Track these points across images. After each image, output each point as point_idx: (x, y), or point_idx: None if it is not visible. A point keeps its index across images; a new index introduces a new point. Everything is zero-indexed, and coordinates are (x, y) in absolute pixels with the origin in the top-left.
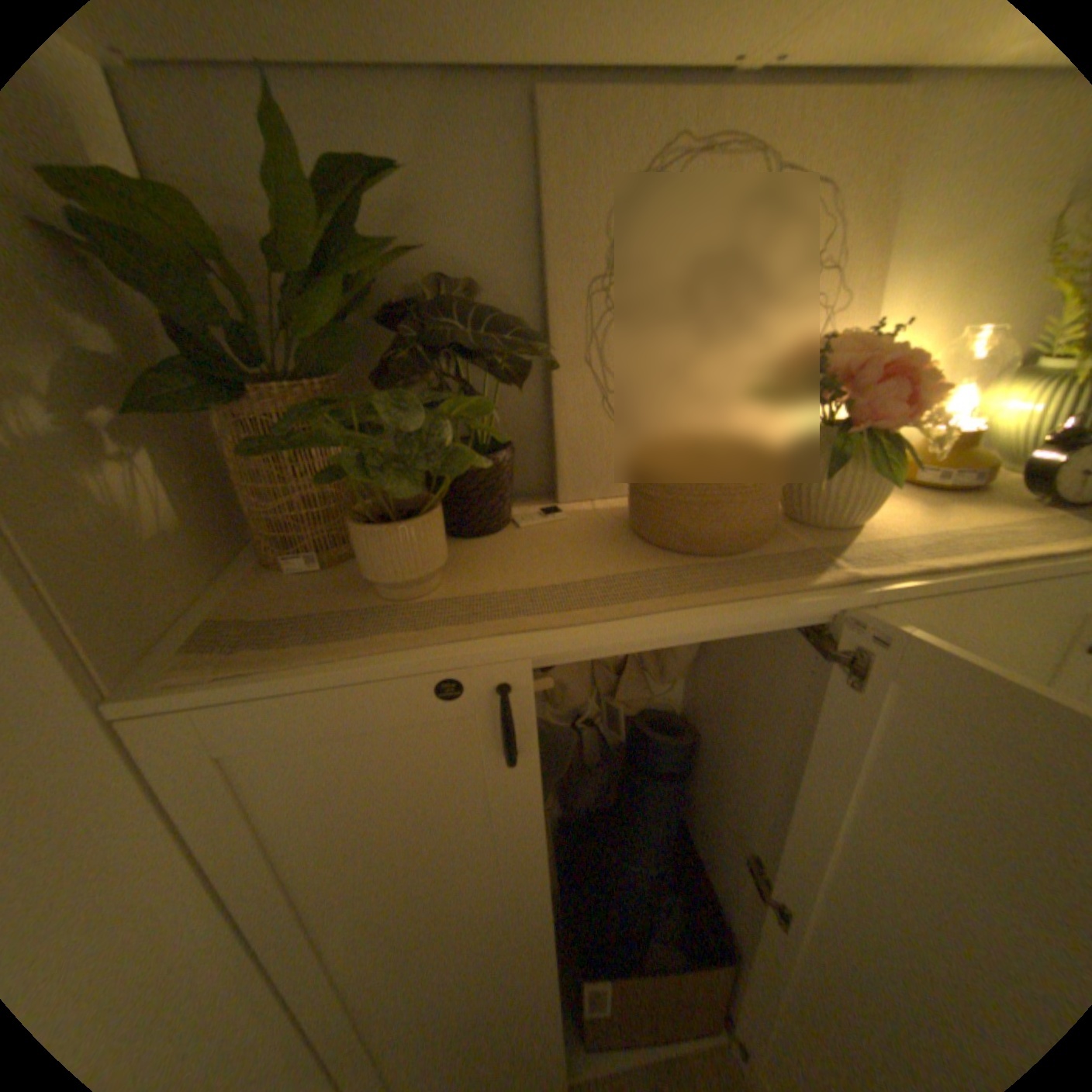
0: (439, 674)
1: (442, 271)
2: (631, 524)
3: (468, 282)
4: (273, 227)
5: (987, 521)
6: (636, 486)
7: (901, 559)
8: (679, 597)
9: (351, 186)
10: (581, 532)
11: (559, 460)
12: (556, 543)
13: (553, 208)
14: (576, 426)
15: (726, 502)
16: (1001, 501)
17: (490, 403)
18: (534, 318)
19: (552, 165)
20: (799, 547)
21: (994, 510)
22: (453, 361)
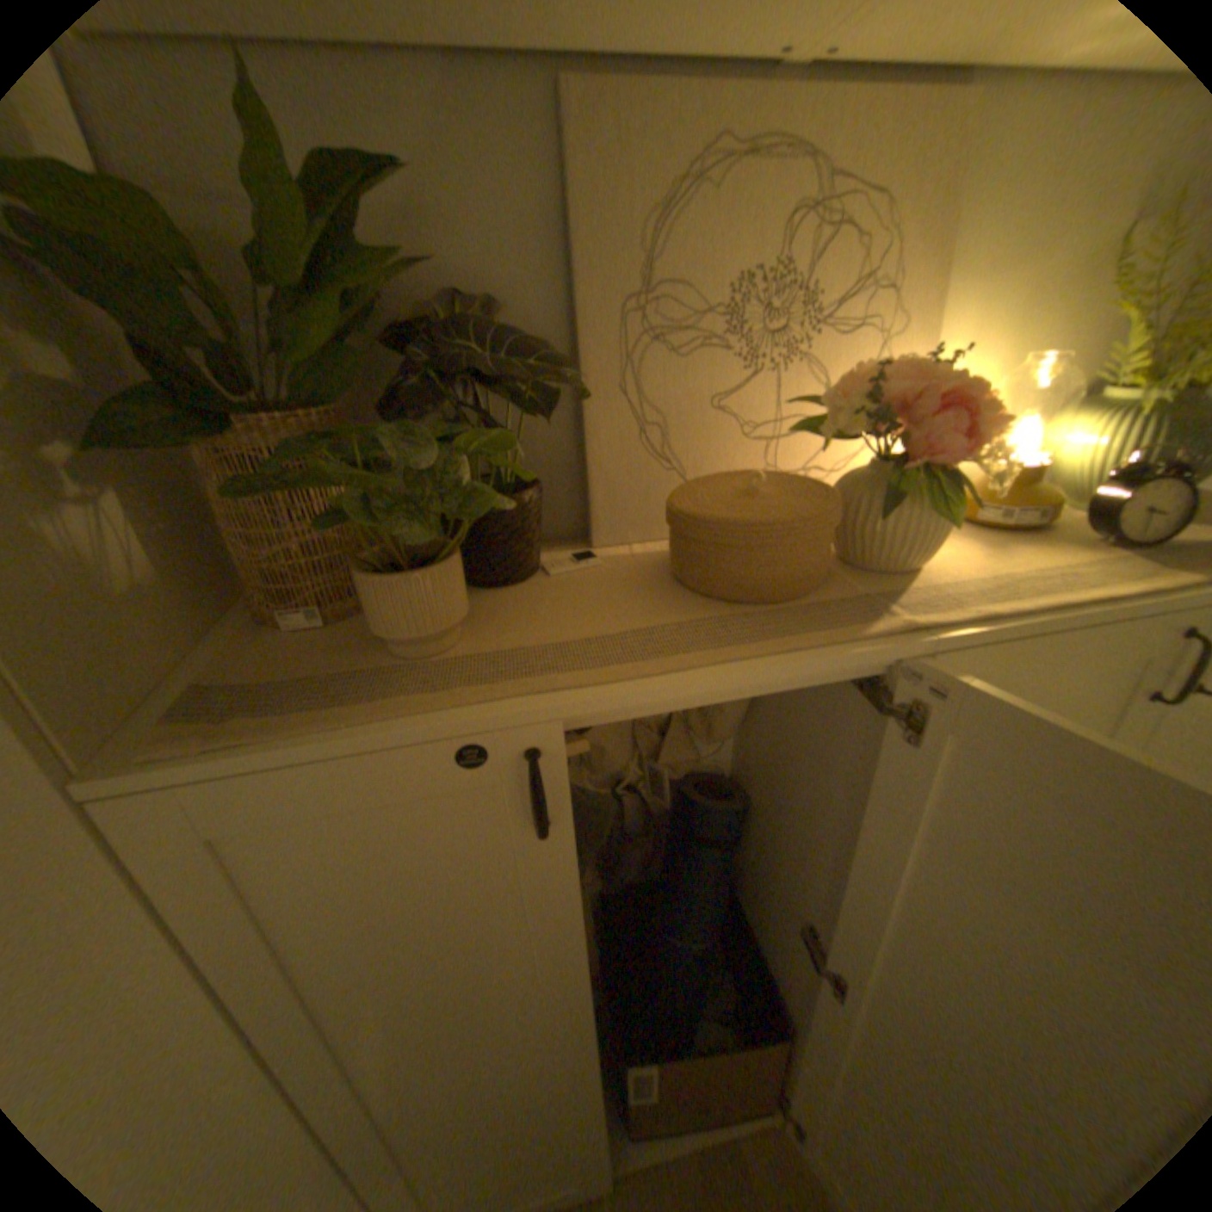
0: (460, 739)
1: (456, 286)
2: (672, 570)
3: (487, 298)
4: (257, 232)
5: (1049, 562)
6: (678, 528)
7: (959, 604)
8: (723, 649)
9: (349, 186)
10: (617, 579)
11: (592, 499)
12: (590, 592)
13: (582, 215)
14: (611, 462)
15: (774, 545)
16: (1064, 541)
17: (513, 436)
18: (562, 340)
19: (580, 166)
20: (853, 593)
21: (1057, 551)
22: (471, 388)
